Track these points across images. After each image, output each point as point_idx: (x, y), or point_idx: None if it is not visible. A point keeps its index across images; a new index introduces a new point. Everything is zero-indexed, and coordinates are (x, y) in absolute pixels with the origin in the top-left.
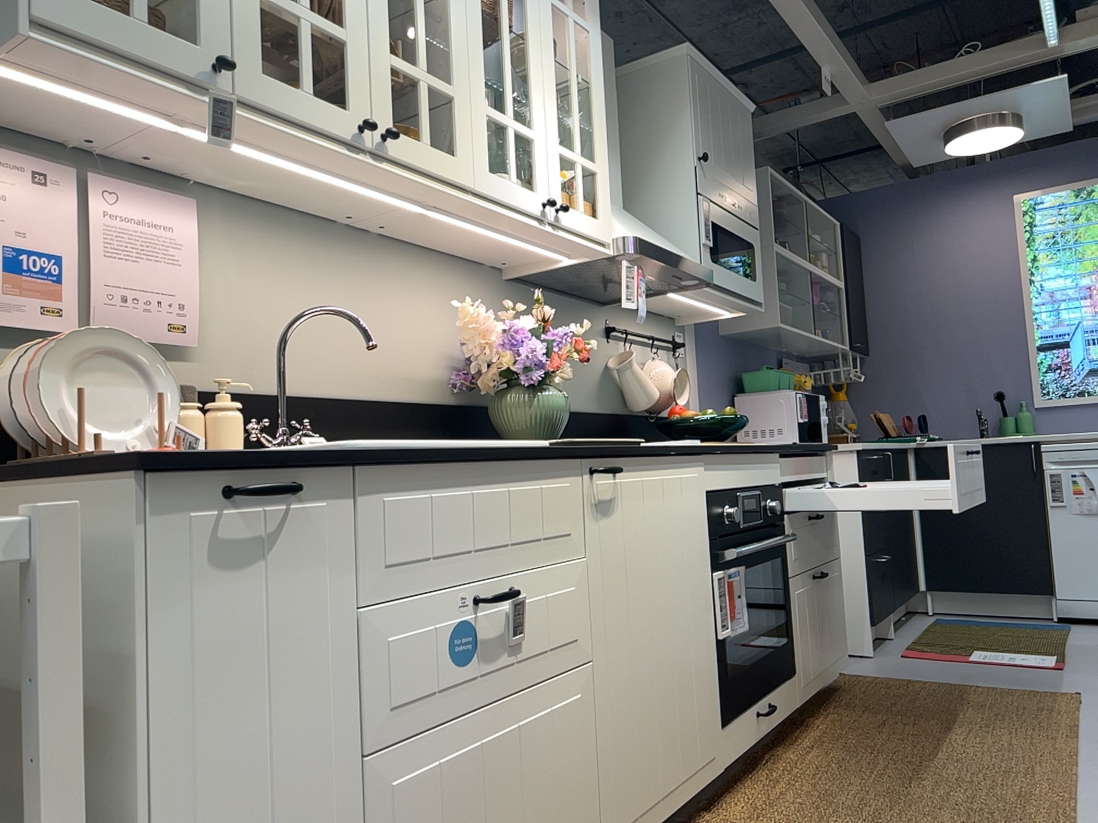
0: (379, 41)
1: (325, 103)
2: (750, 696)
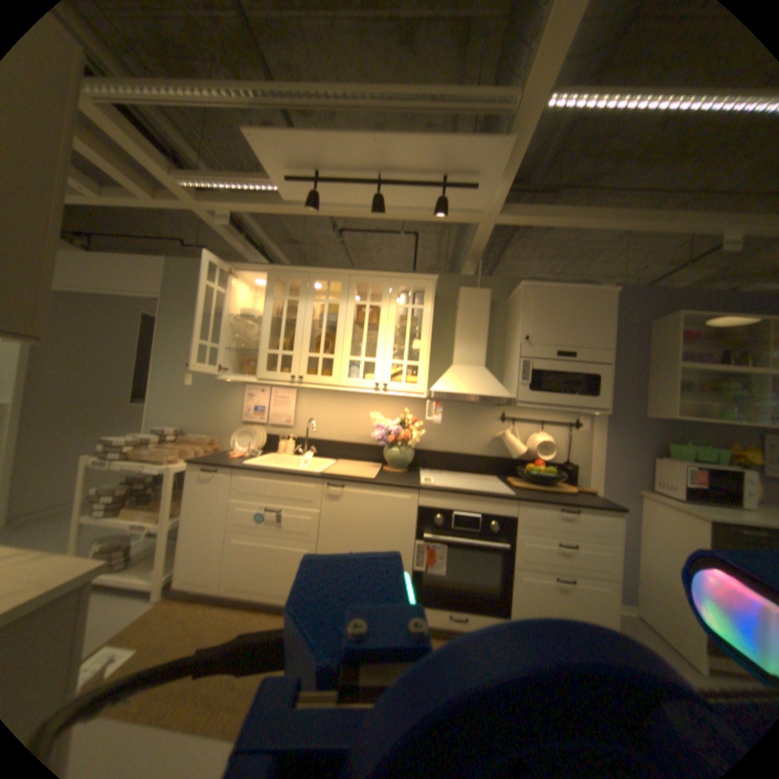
0: (303, 352)
1: (282, 374)
2: (444, 607)
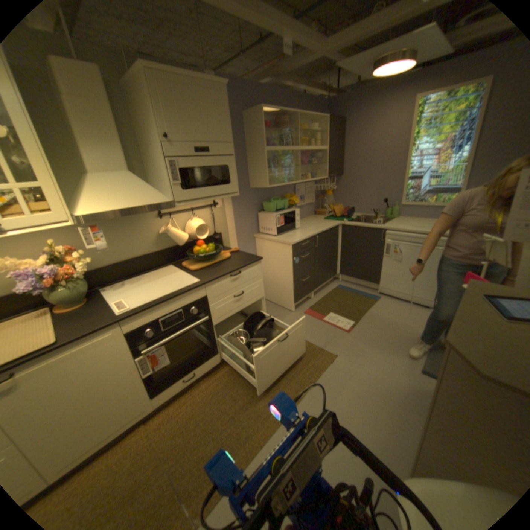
0: None
1: None
2: (176, 380)
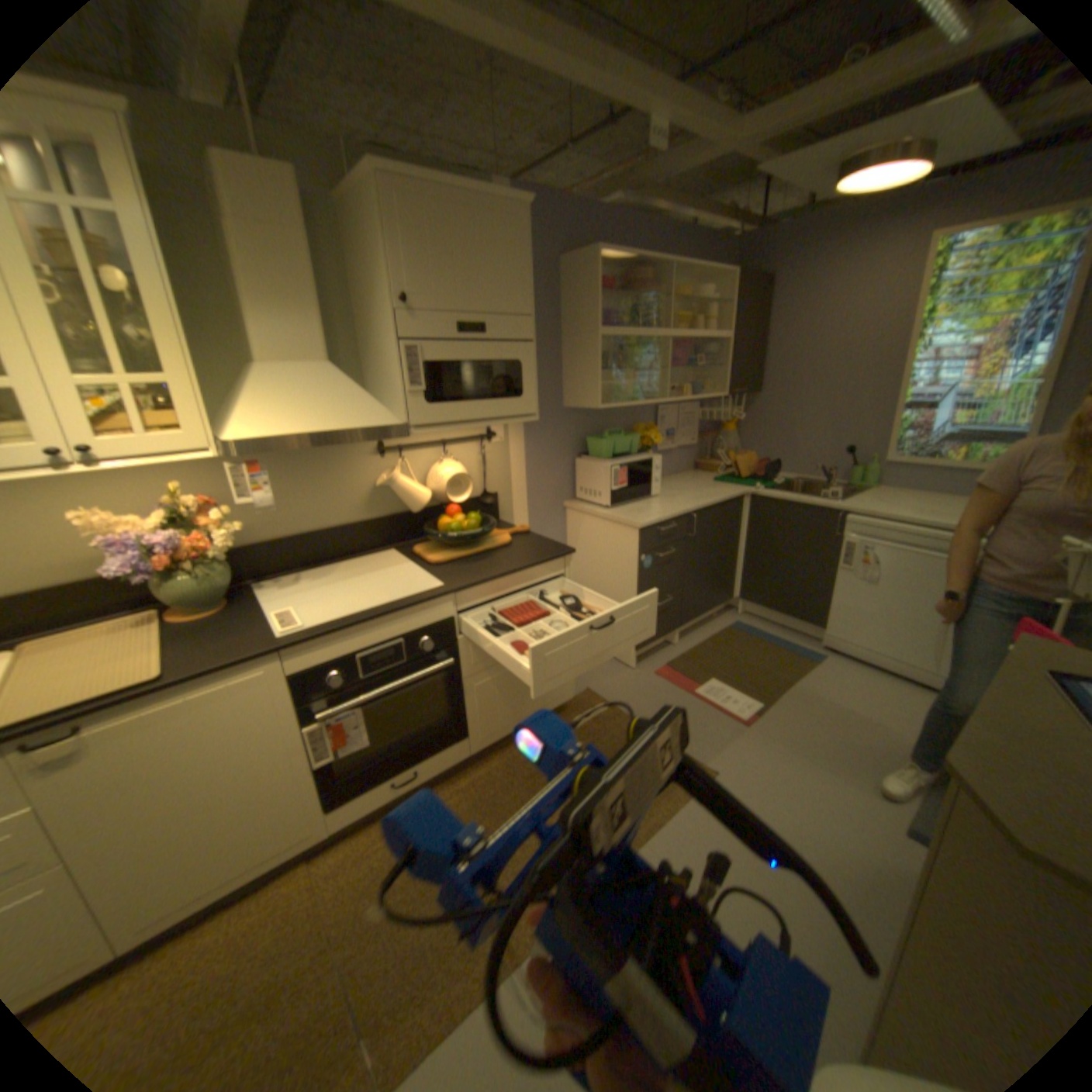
0: None
1: None
2: (380, 781)
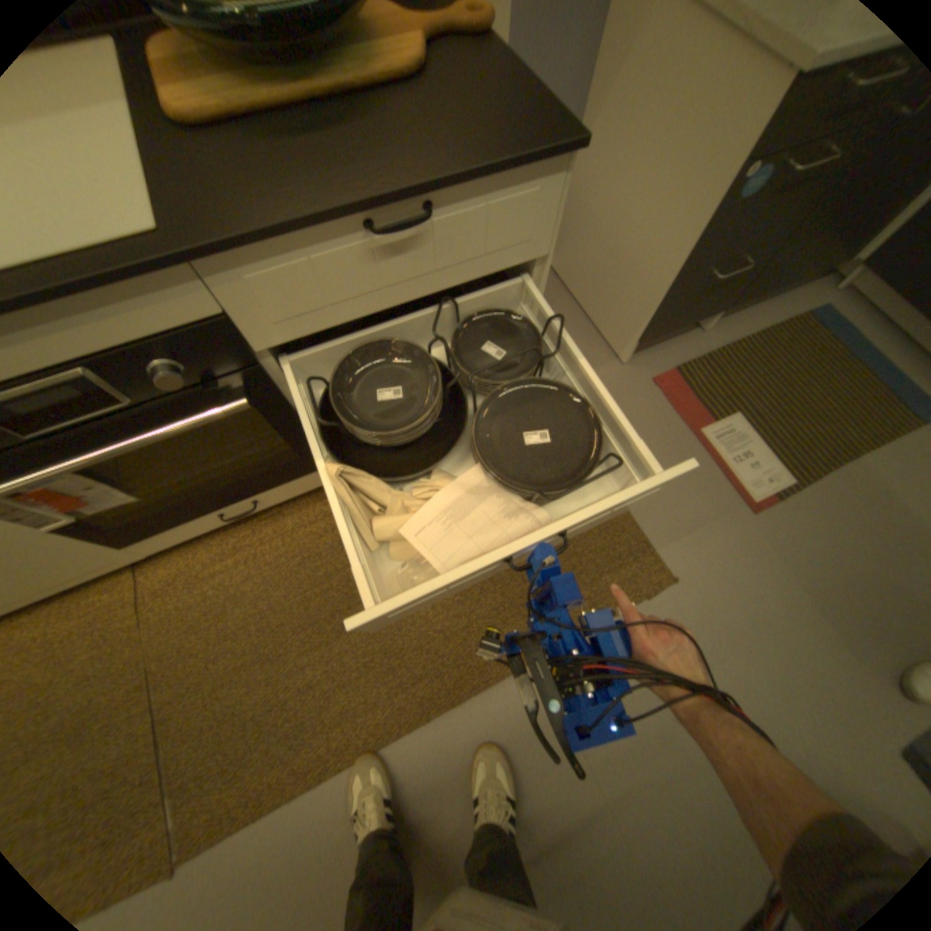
0: None
1: None
2: (194, 514)
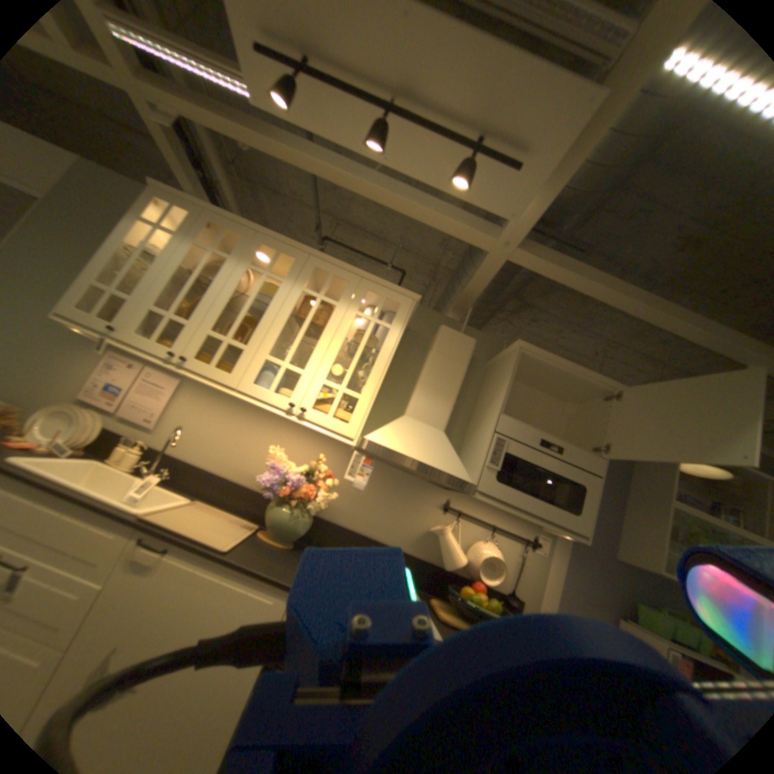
0: (205, 327)
1: (158, 346)
2: None
